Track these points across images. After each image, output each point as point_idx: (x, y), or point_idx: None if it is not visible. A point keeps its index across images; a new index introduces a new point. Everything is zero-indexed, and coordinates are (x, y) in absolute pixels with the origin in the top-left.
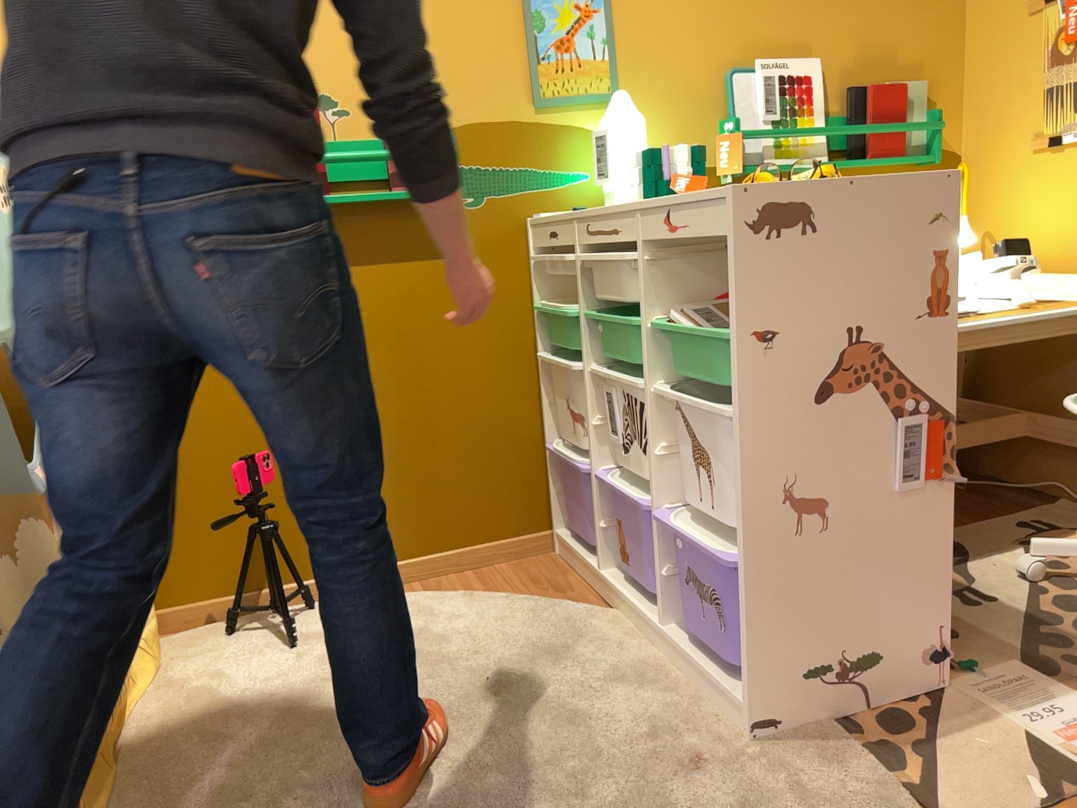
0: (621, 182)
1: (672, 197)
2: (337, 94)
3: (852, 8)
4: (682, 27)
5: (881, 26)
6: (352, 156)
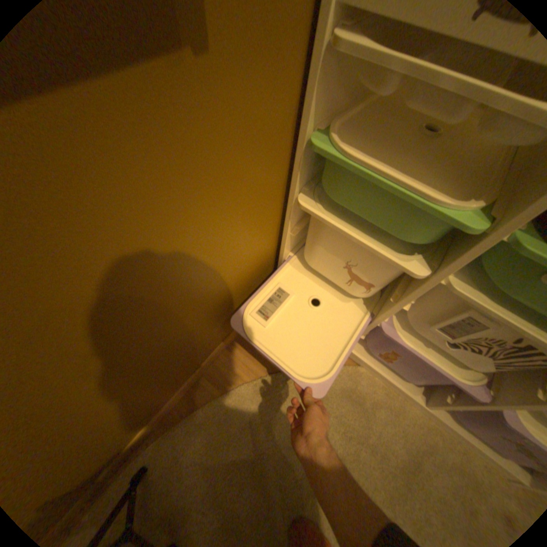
0: None
1: None
2: None
3: None
4: None
5: None
6: None
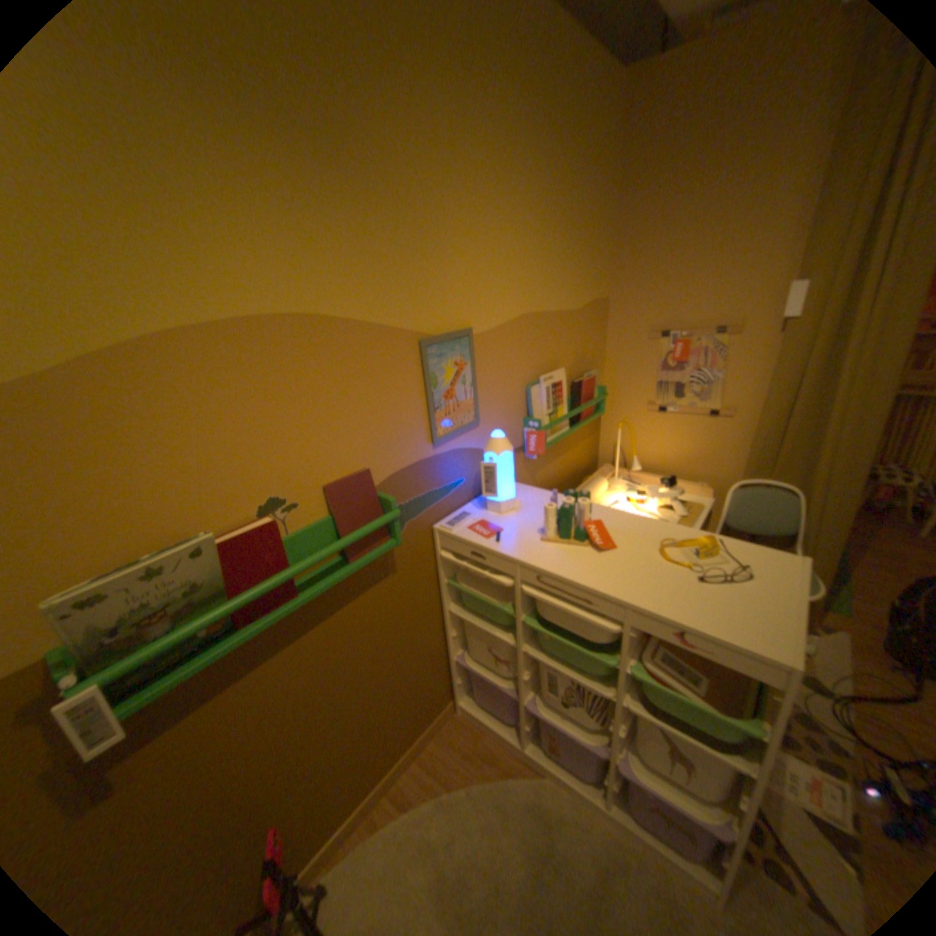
0: (504, 495)
1: (597, 549)
2: (285, 492)
3: (574, 332)
4: (507, 362)
5: (583, 340)
6: (322, 558)
